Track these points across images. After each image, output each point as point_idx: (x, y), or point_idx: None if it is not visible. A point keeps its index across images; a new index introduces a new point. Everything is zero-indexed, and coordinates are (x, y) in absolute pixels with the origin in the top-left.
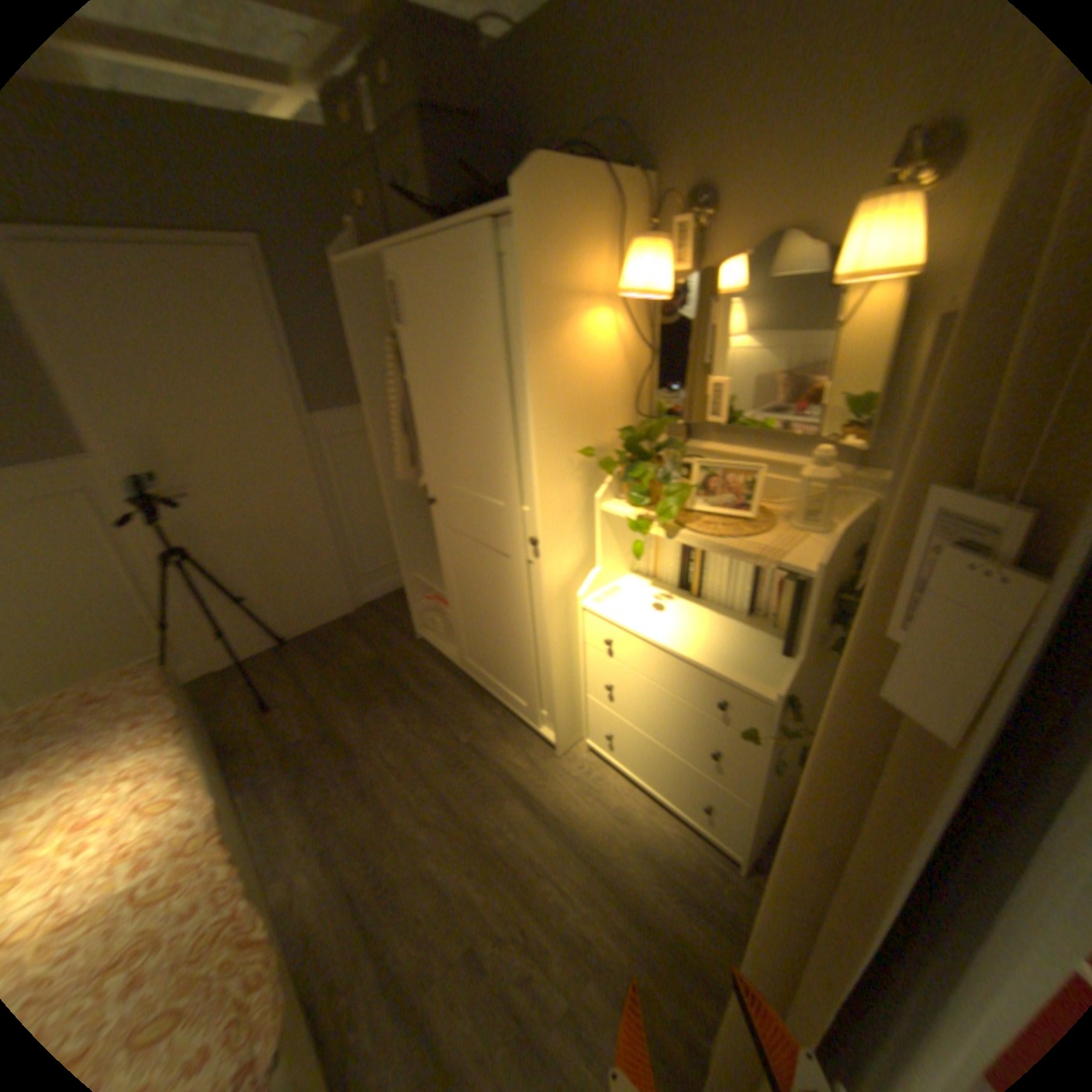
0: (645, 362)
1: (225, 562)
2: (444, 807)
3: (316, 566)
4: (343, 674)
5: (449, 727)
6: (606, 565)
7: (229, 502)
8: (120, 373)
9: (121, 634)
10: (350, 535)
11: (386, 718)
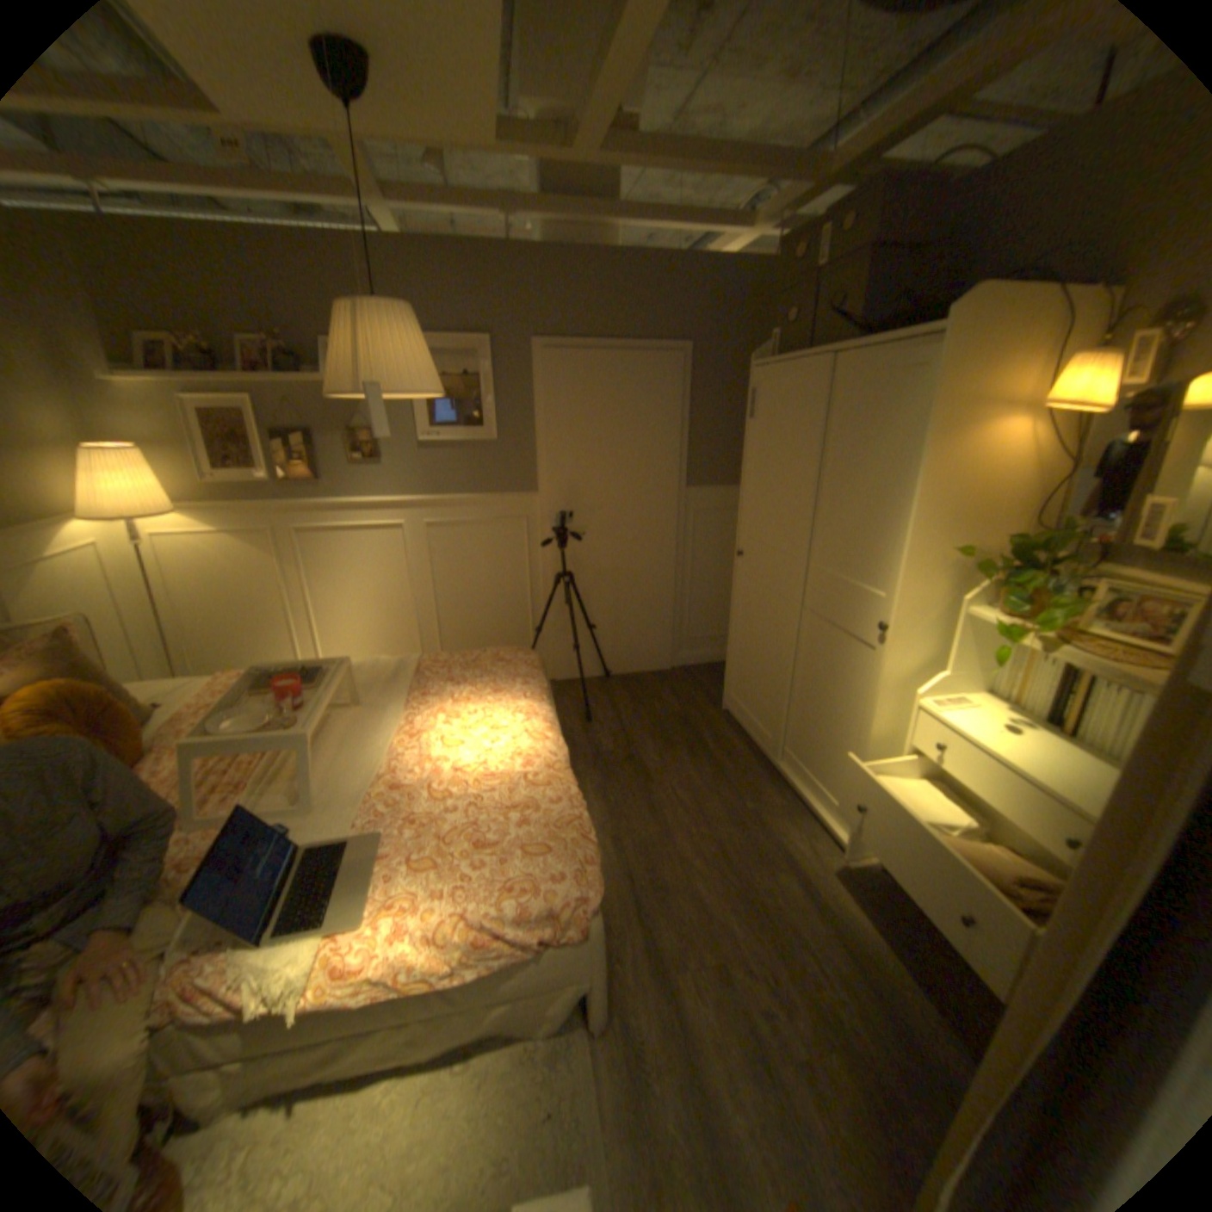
0: (1066, 474)
1: (594, 594)
2: (724, 851)
3: (655, 618)
4: (655, 715)
5: (740, 791)
6: (960, 678)
7: (611, 547)
8: (578, 438)
9: (515, 627)
10: (689, 600)
11: (685, 762)
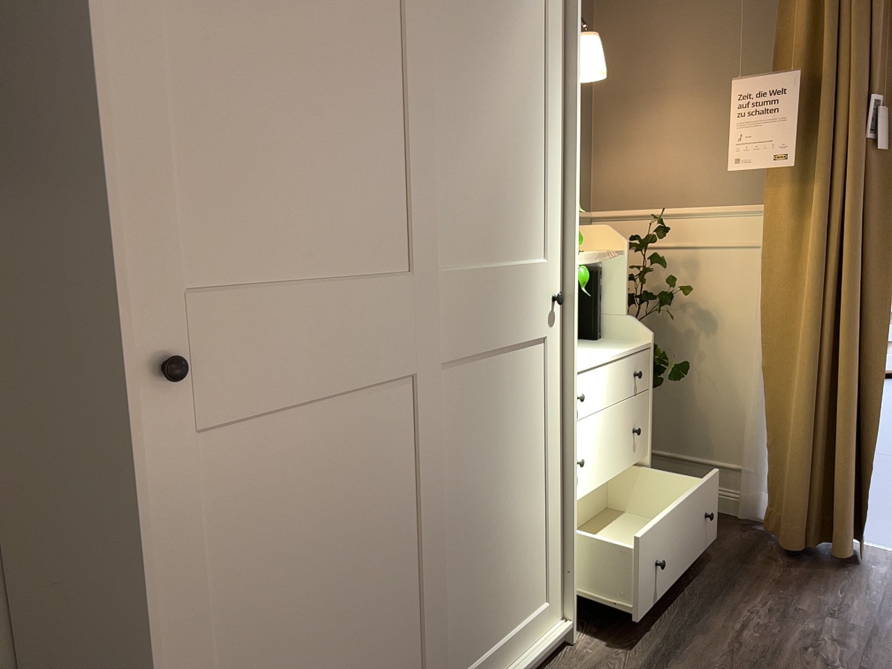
0: None
1: None
2: None
3: None
4: None
5: None
6: None
7: None
8: None
9: None
10: None
11: None
